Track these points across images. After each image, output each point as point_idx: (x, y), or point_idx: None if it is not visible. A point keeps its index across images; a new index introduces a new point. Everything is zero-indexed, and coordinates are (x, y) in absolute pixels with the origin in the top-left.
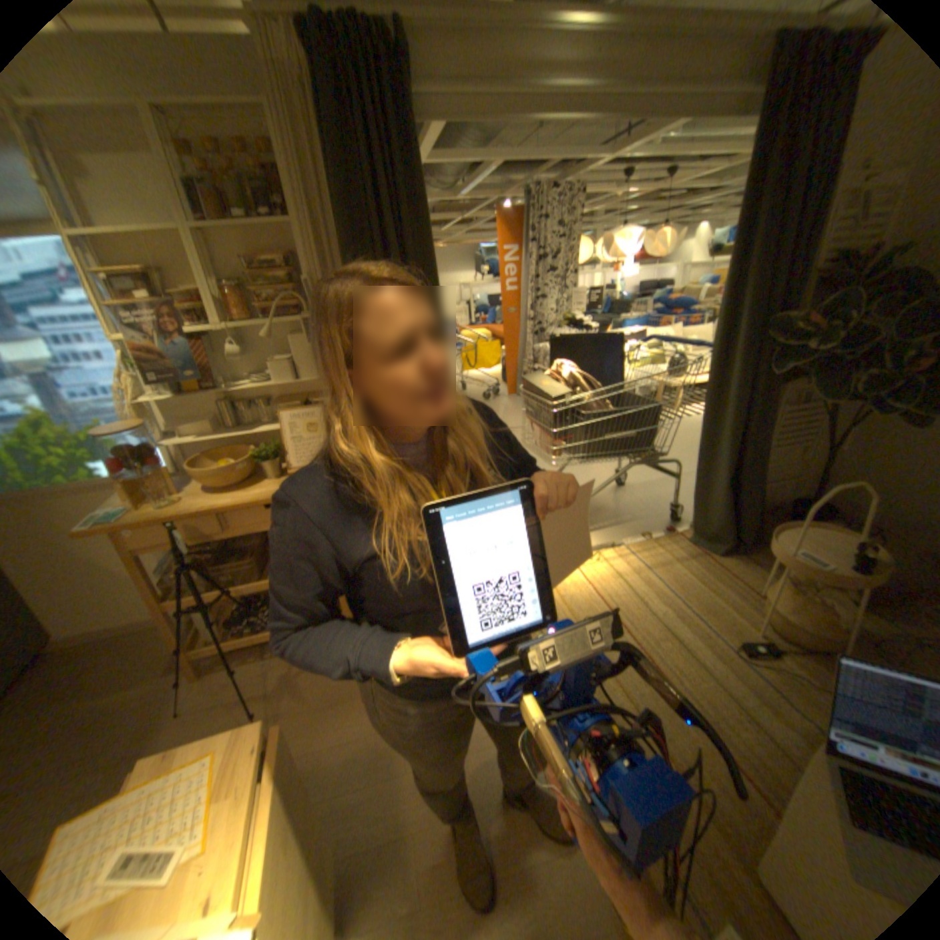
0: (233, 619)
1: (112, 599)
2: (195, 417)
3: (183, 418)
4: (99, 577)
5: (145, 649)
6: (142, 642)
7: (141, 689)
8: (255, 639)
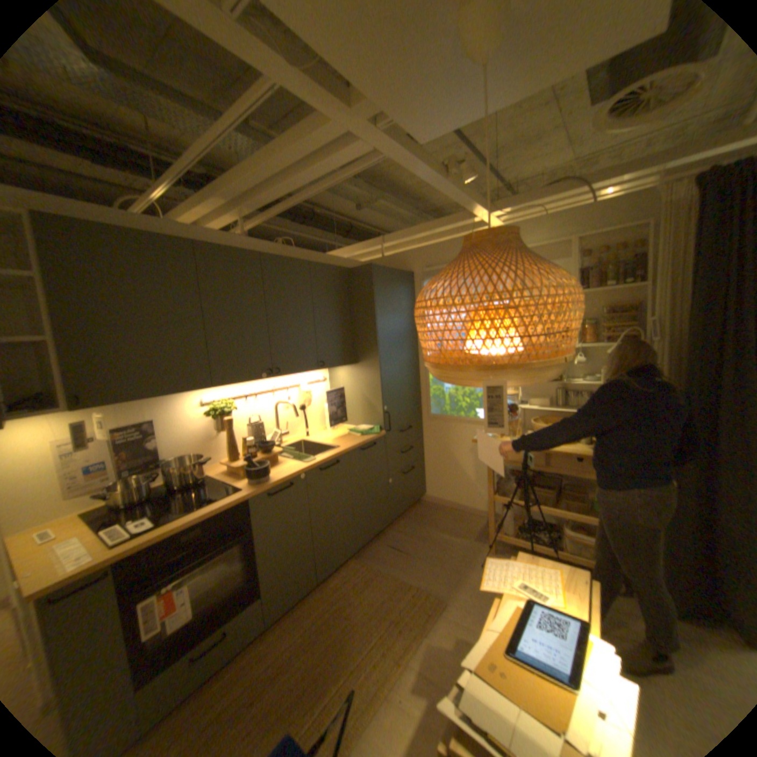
0: (524, 528)
1: (459, 485)
2: (539, 395)
3: (532, 395)
4: (458, 470)
5: (466, 521)
6: (464, 517)
7: (464, 541)
8: (538, 548)
